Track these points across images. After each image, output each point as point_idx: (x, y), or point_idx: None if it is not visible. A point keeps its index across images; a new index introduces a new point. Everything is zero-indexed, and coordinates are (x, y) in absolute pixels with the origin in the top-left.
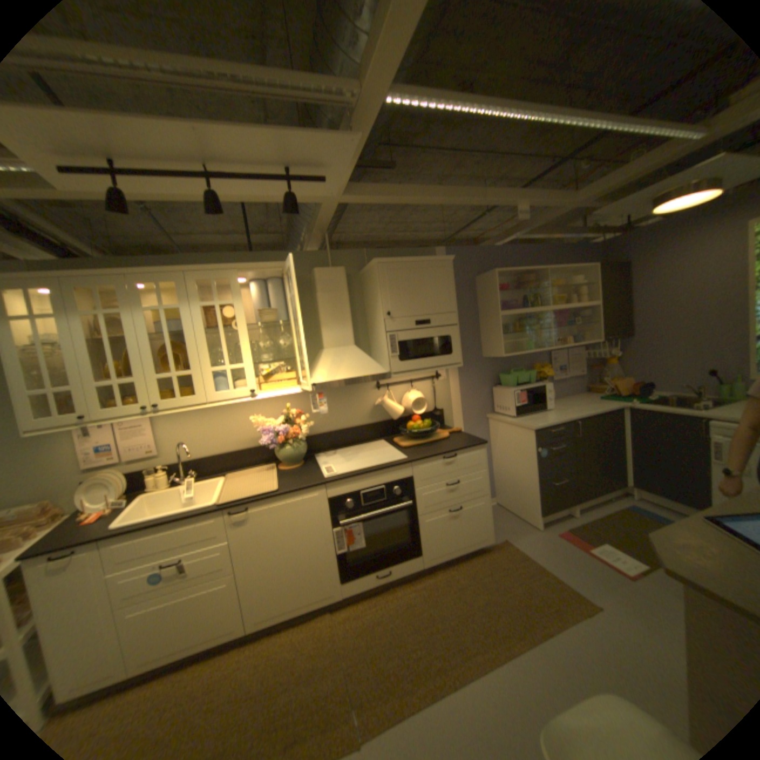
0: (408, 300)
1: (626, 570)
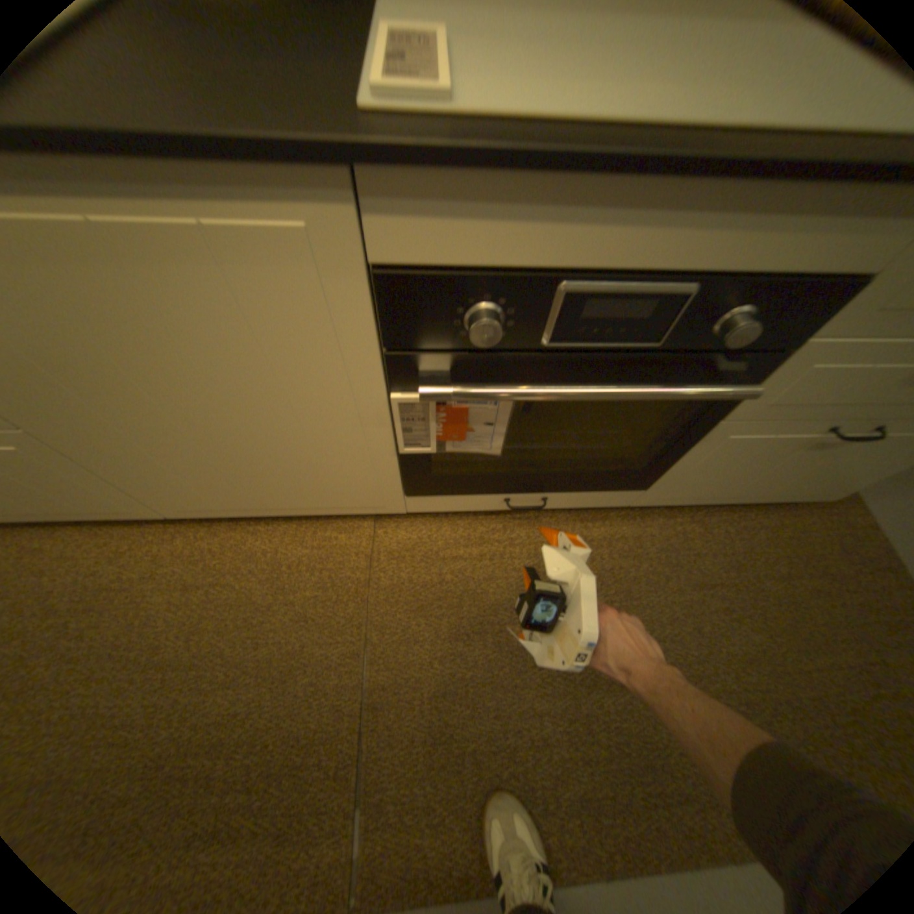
0: None
1: None
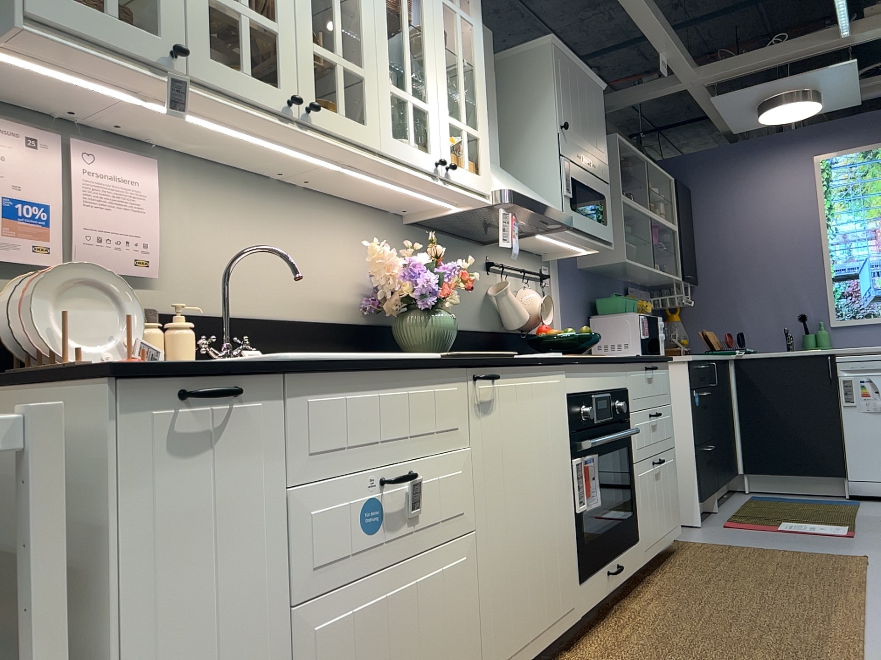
0: (576, 119)
1: (830, 531)
